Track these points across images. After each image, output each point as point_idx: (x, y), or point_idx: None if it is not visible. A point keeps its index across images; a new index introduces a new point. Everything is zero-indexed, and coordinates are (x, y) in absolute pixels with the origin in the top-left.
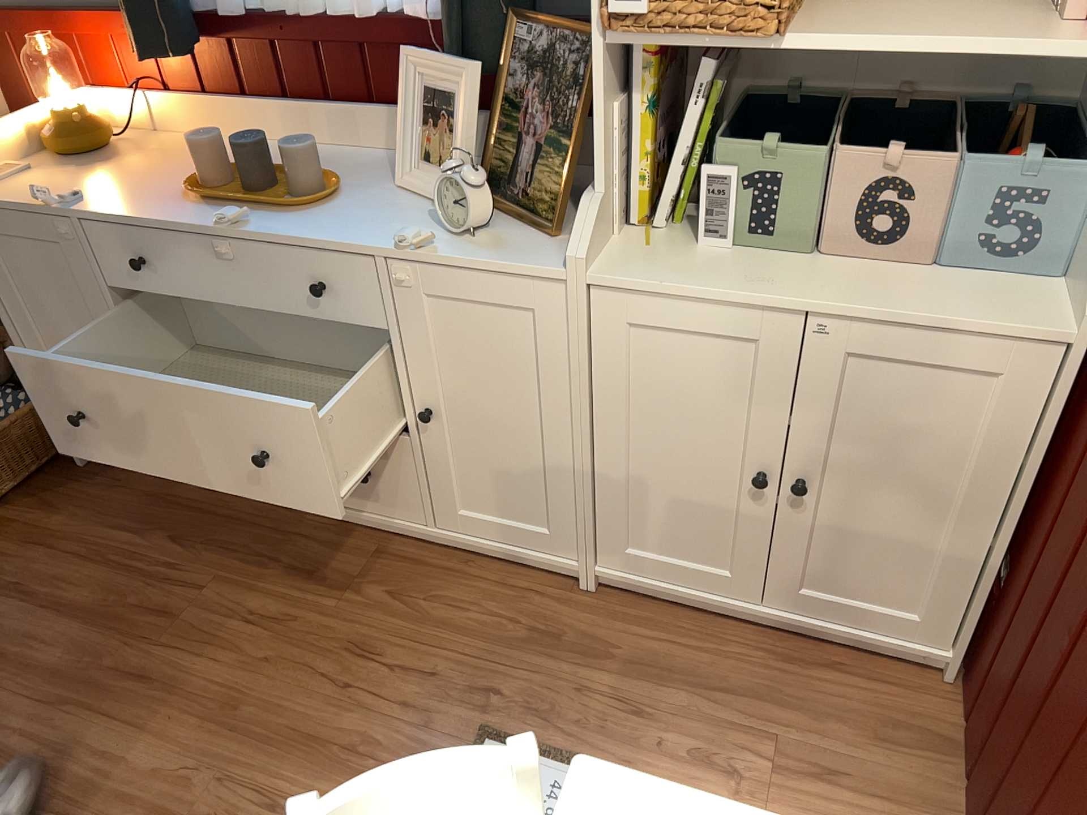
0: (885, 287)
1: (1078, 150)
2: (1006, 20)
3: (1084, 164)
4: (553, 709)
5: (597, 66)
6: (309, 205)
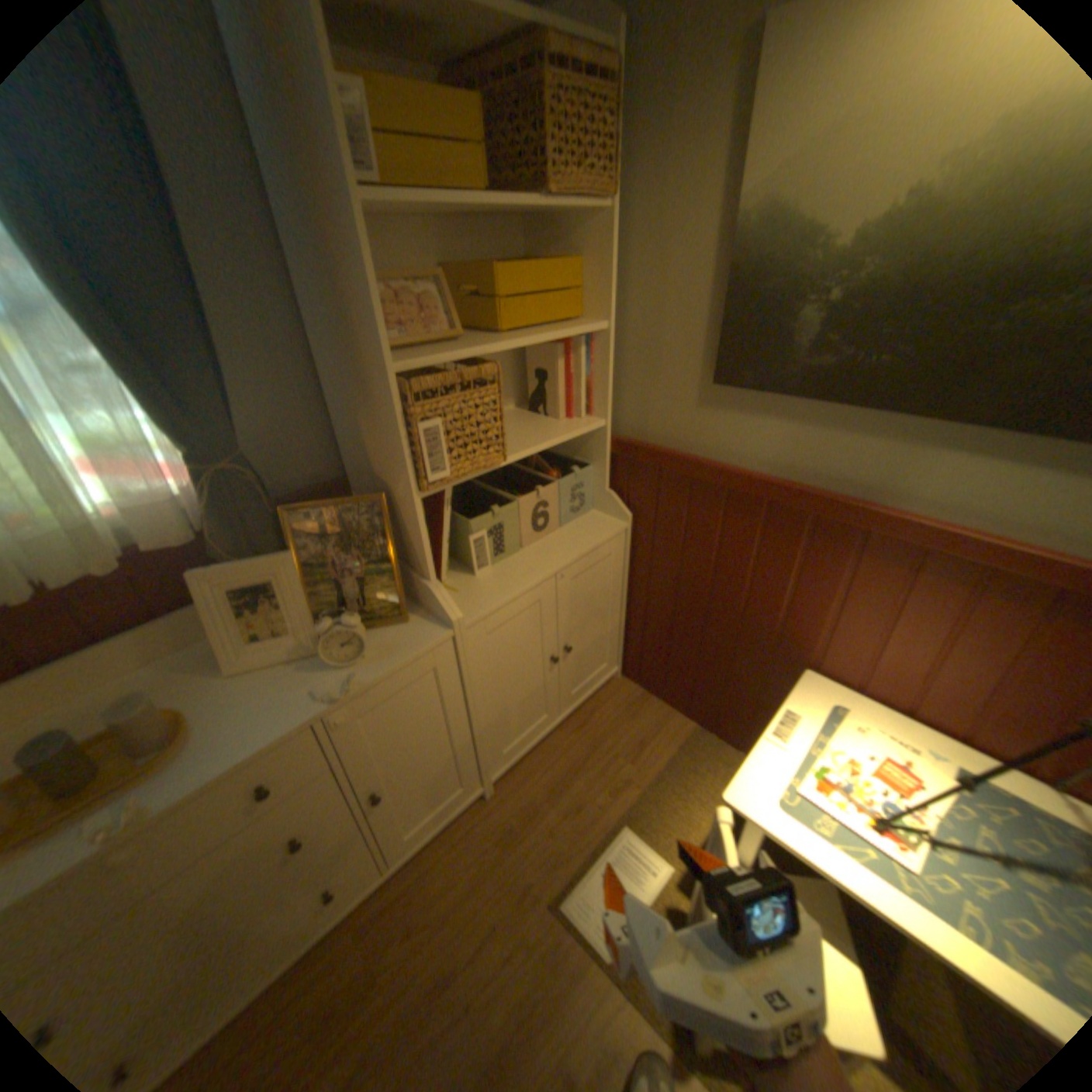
0: (561, 543)
1: (568, 461)
2: (532, 421)
3: (585, 465)
4: (557, 858)
5: (414, 509)
6: (175, 744)
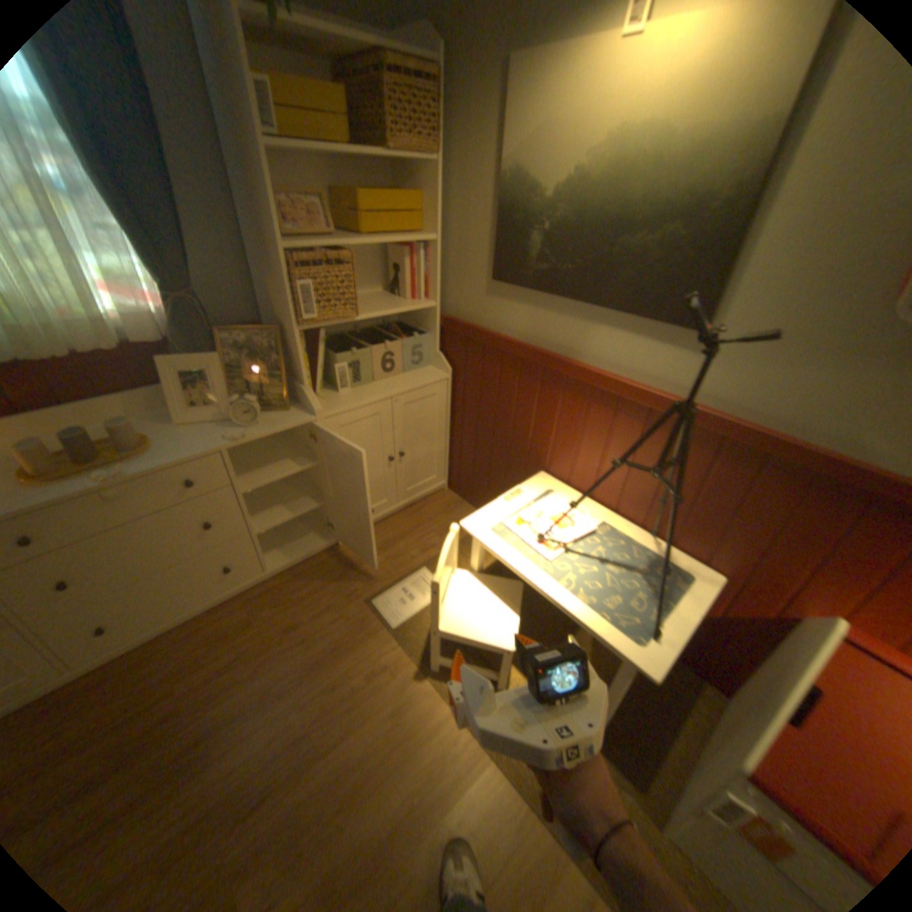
0: (400, 382)
1: (416, 331)
2: (389, 299)
3: (424, 334)
4: (376, 579)
5: (294, 337)
6: (141, 449)
